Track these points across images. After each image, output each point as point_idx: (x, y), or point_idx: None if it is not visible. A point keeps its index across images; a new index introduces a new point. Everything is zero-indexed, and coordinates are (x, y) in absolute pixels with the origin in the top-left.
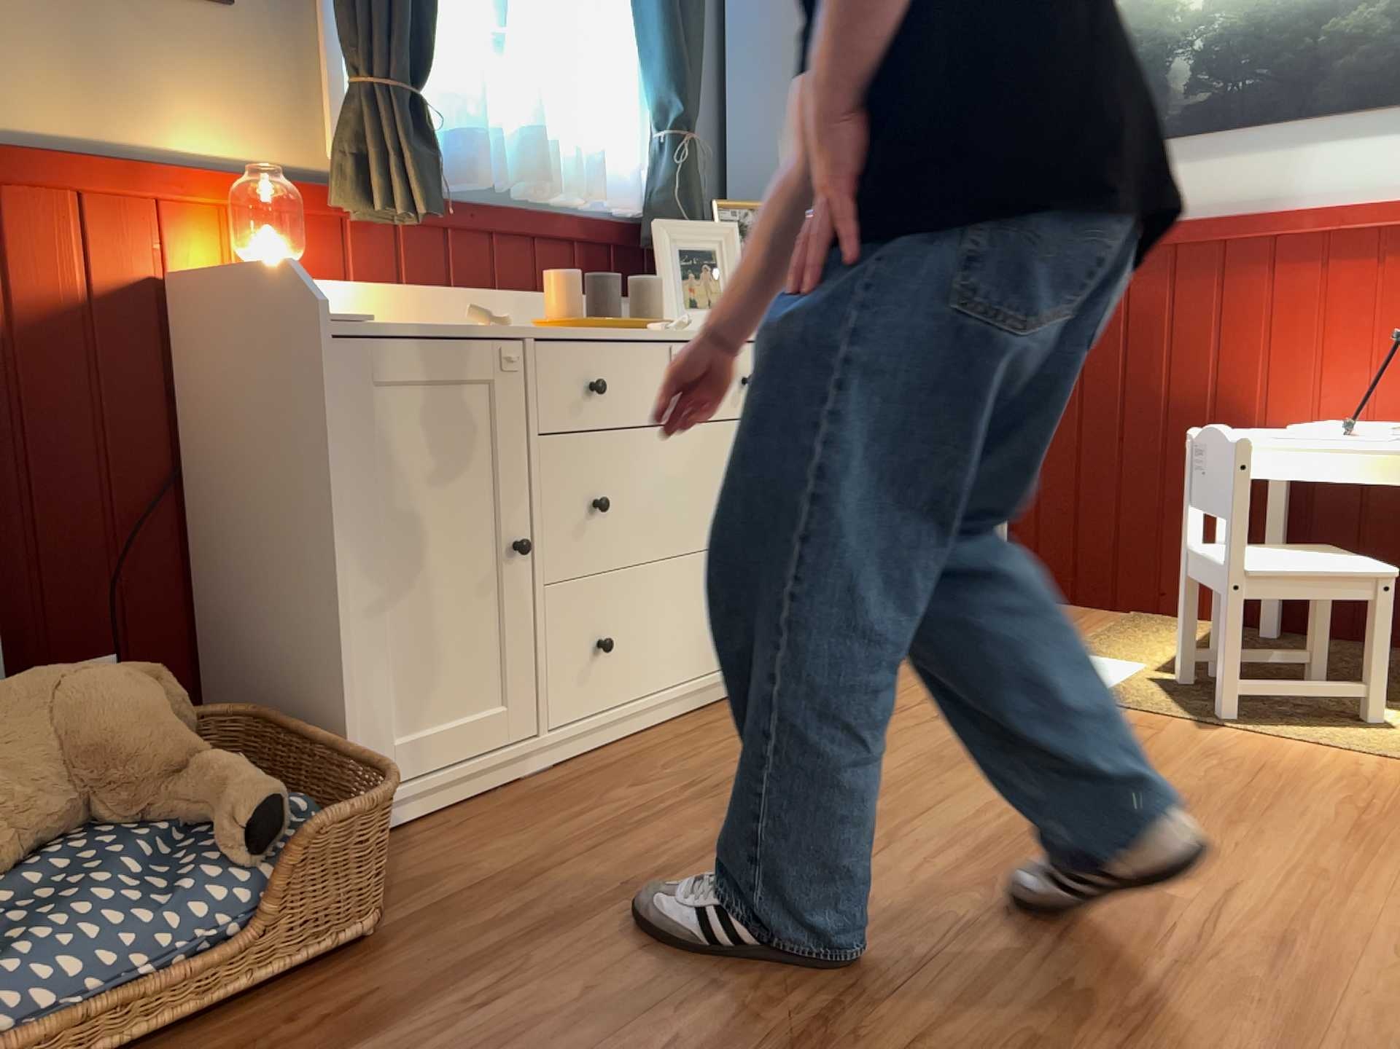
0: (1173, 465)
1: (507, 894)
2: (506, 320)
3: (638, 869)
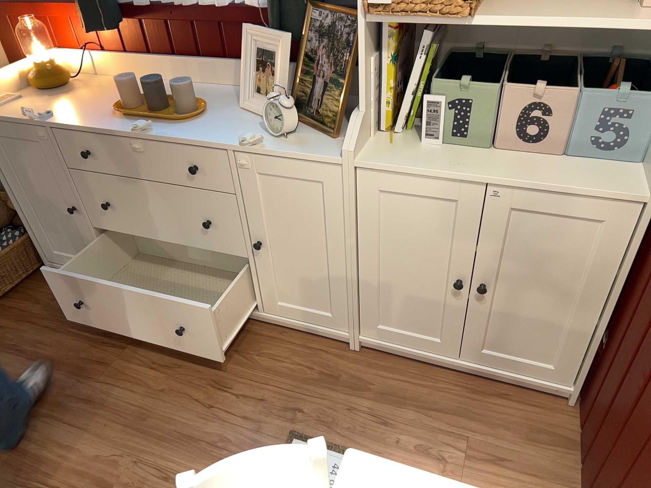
0: (644, 476)
1: (17, 319)
2: (44, 115)
3: (27, 345)
